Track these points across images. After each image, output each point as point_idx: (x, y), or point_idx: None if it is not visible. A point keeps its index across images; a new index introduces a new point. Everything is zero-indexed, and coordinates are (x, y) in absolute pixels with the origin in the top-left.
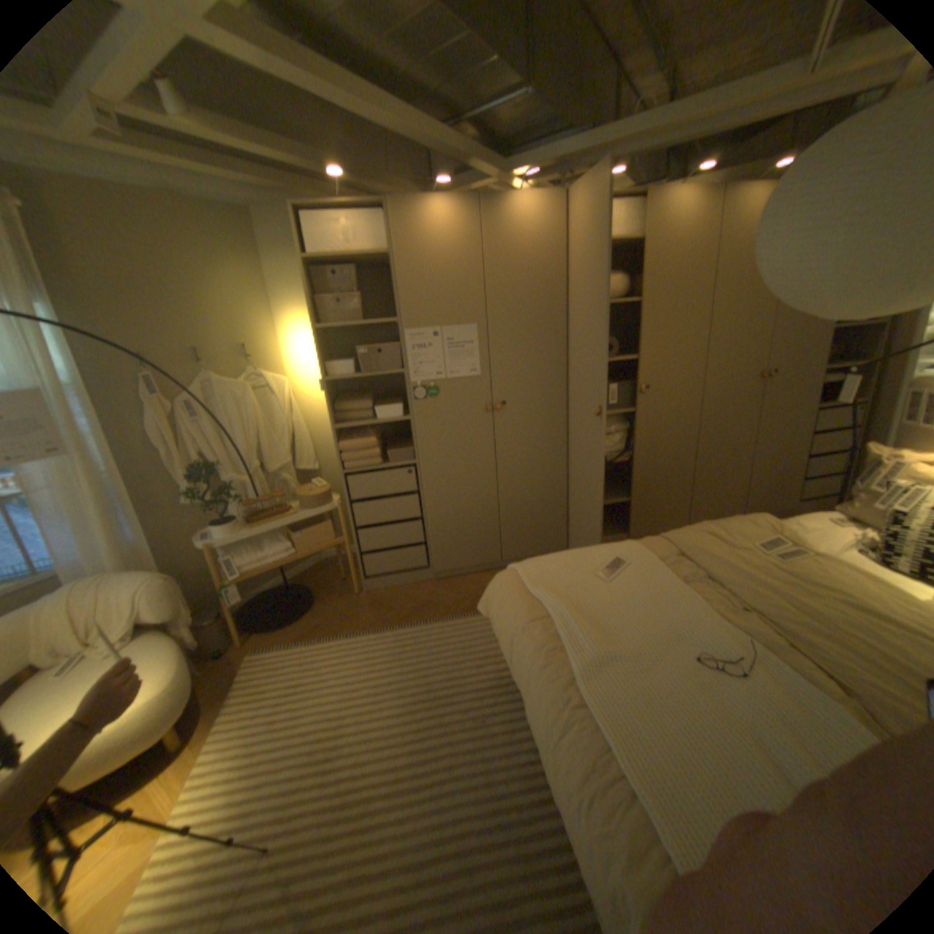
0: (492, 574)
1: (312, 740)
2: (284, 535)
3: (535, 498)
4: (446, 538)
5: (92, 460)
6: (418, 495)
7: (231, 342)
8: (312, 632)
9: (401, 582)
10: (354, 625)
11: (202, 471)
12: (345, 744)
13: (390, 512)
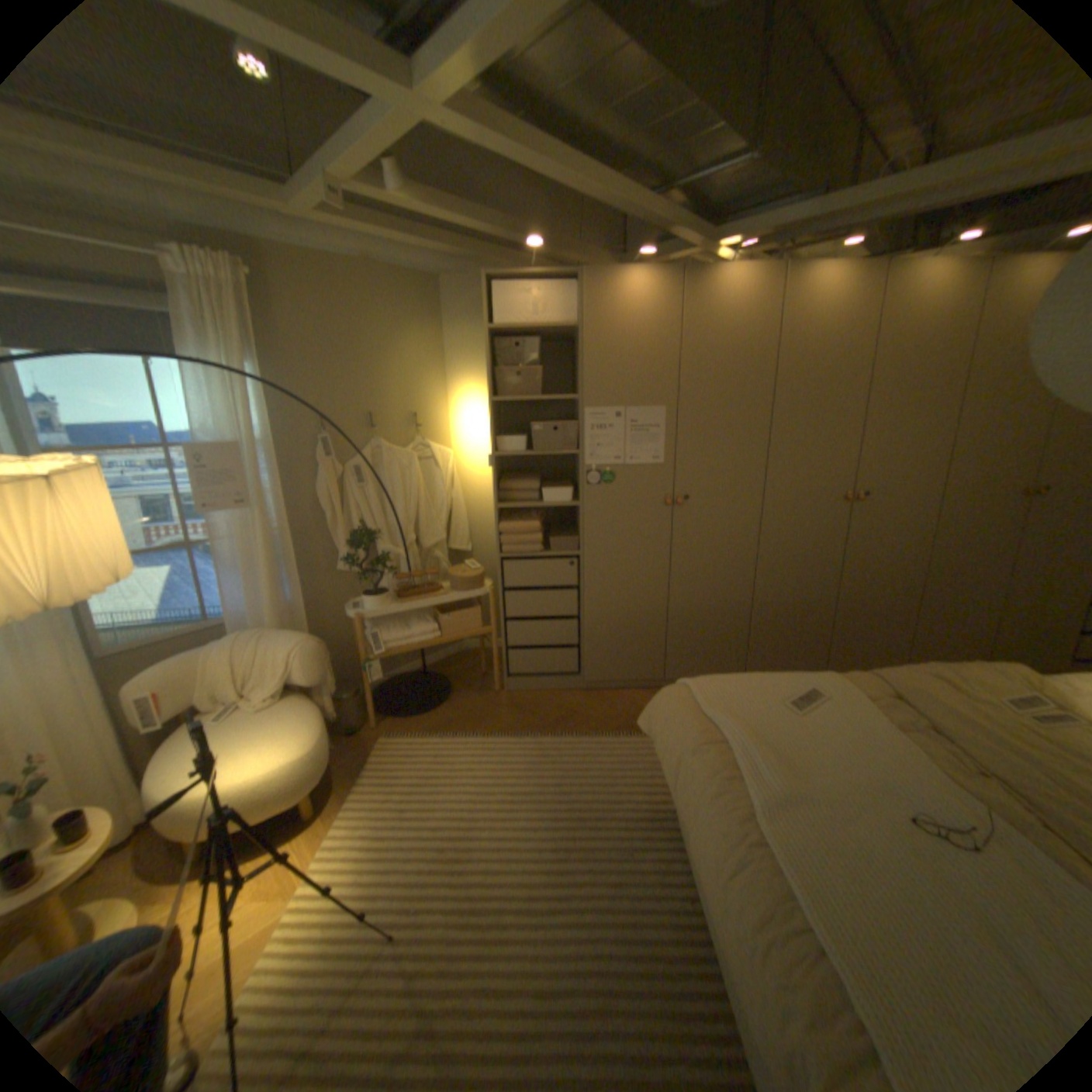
0: (651, 693)
1: (442, 837)
2: (432, 615)
3: (712, 611)
4: (602, 644)
5: (268, 516)
6: (577, 590)
7: (404, 410)
8: (448, 725)
9: (546, 686)
10: (492, 725)
11: (363, 538)
12: (476, 848)
13: (544, 606)
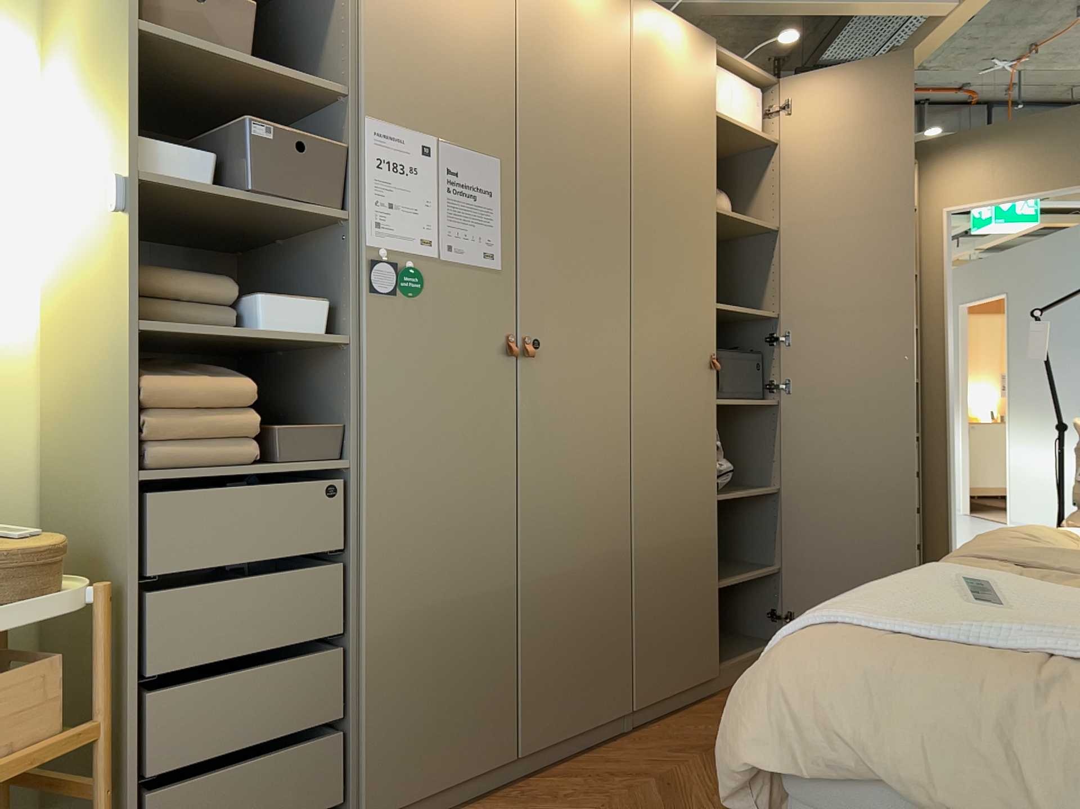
0: (505, 800)
1: None
2: None
3: (585, 577)
4: (403, 700)
5: None
6: (342, 565)
7: None
8: None
9: None
10: None
11: None
12: None
13: (259, 621)
